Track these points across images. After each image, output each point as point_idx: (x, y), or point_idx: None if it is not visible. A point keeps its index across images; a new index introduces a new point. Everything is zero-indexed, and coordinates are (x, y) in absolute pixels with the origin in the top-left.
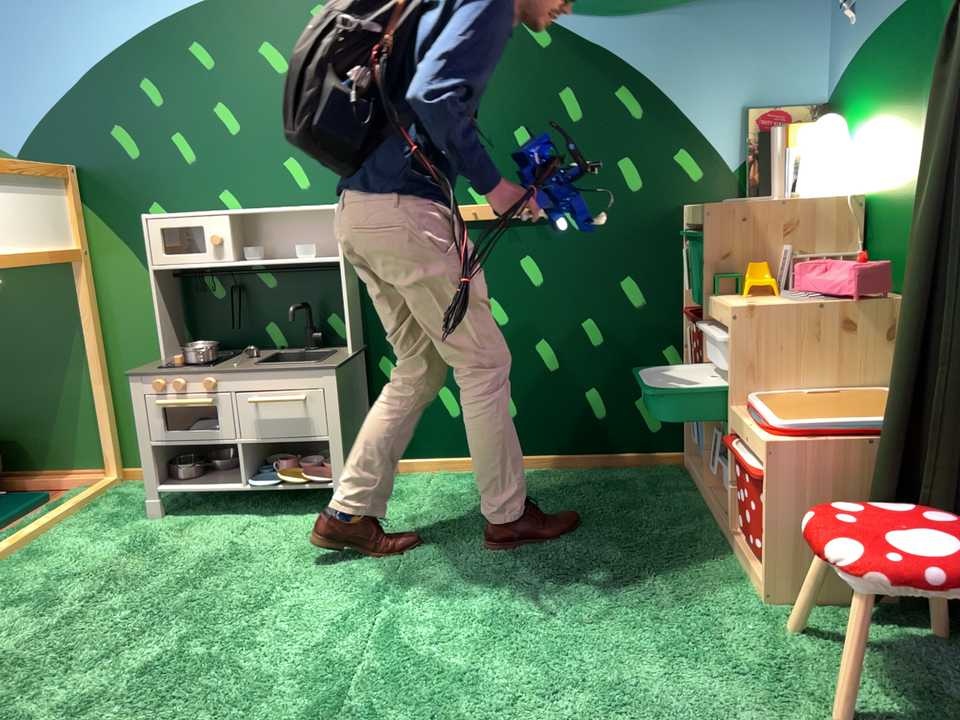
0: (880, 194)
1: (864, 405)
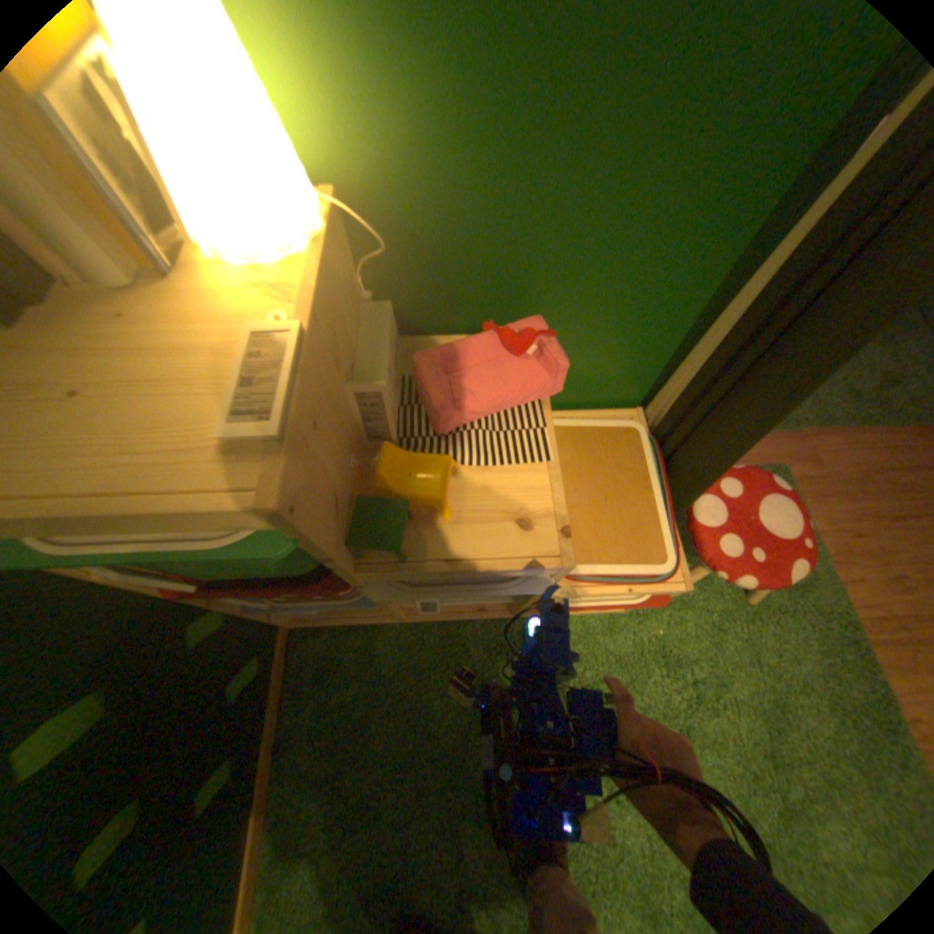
0: (394, 178)
1: (596, 464)
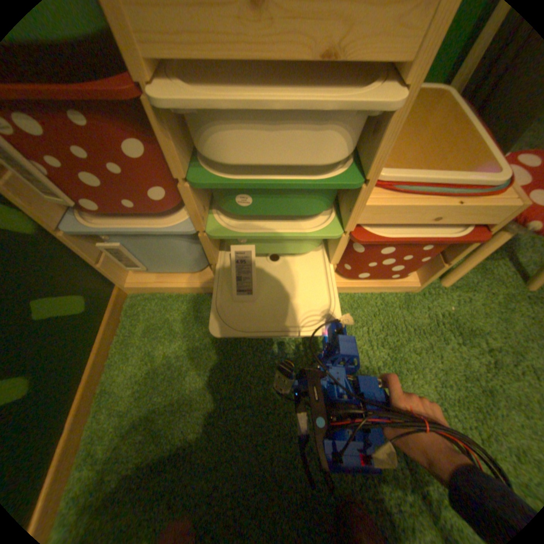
0: None
1: None
